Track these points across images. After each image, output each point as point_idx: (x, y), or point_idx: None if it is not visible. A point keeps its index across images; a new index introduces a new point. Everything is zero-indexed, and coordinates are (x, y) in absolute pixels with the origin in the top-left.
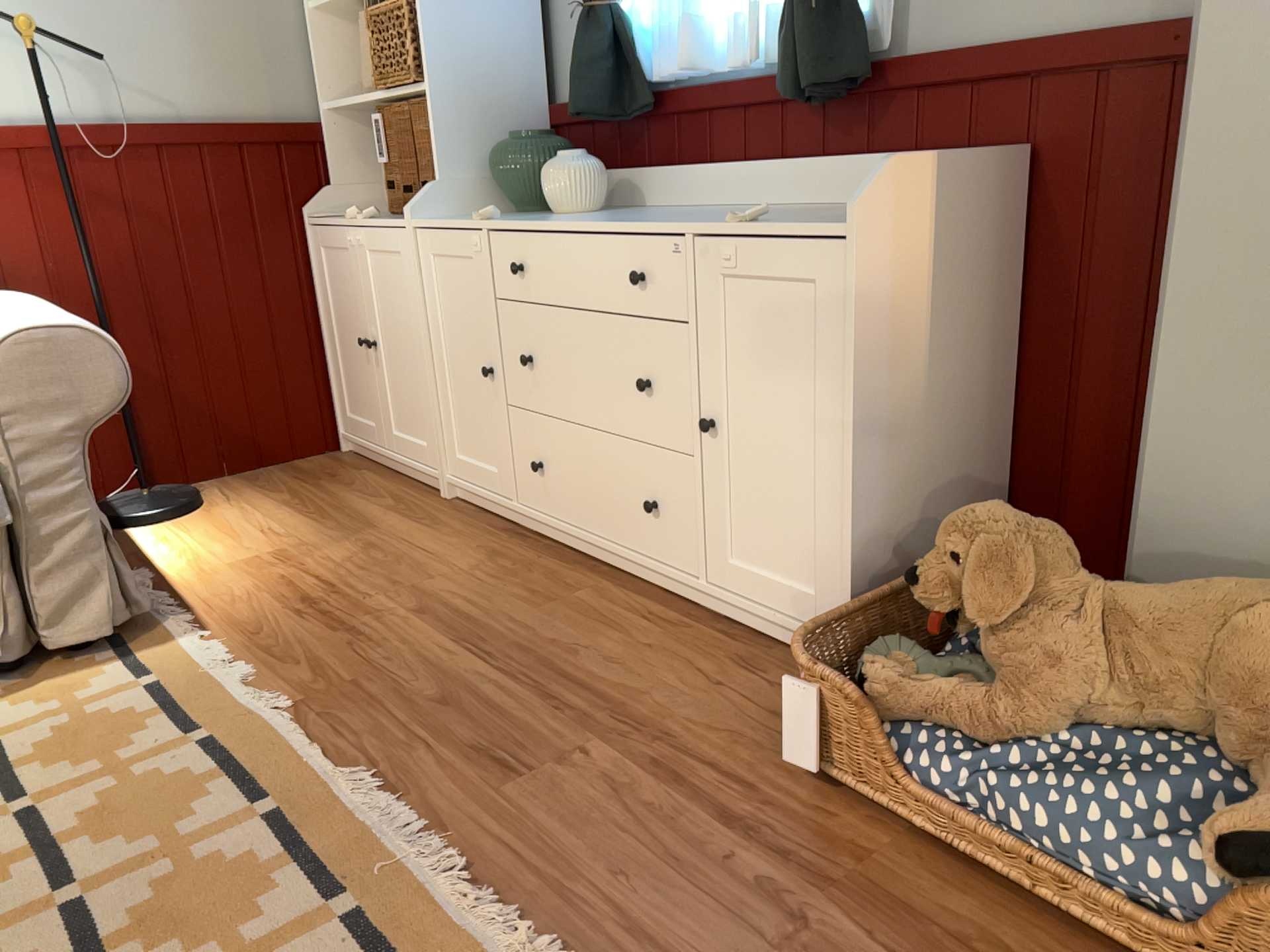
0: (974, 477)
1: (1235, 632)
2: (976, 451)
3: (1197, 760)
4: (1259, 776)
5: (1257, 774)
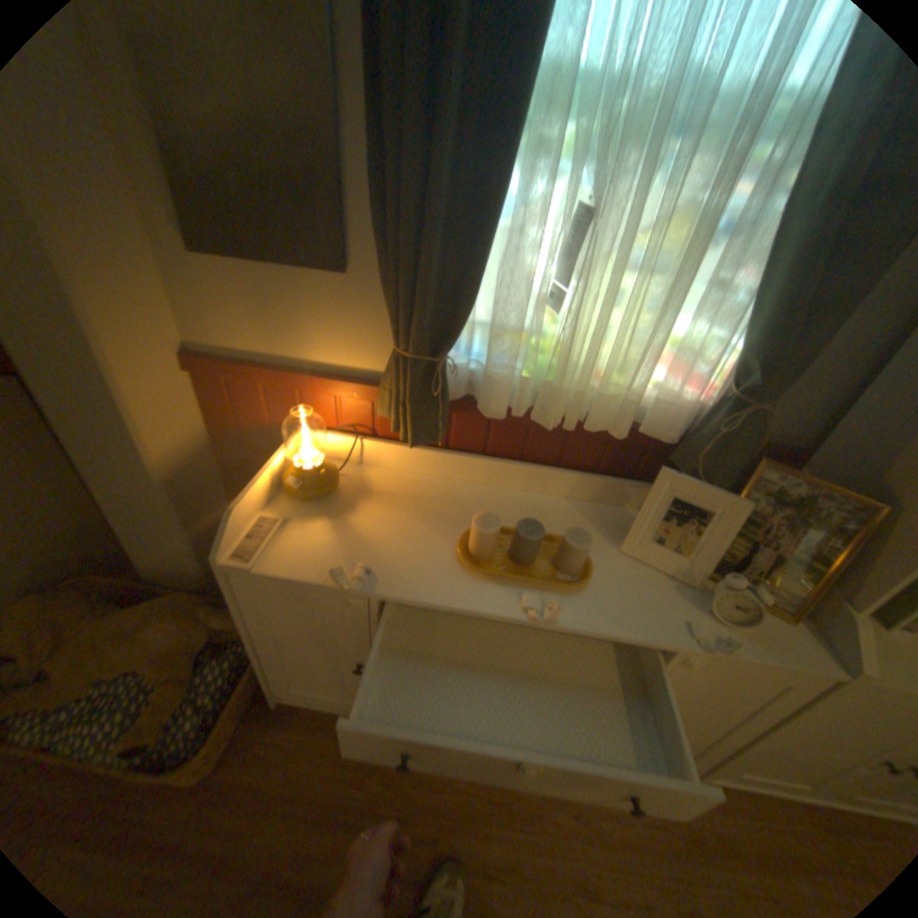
0: (75, 528)
1: (142, 639)
2: (68, 519)
3: (138, 689)
4: (166, 681)
5: (158, 689)
